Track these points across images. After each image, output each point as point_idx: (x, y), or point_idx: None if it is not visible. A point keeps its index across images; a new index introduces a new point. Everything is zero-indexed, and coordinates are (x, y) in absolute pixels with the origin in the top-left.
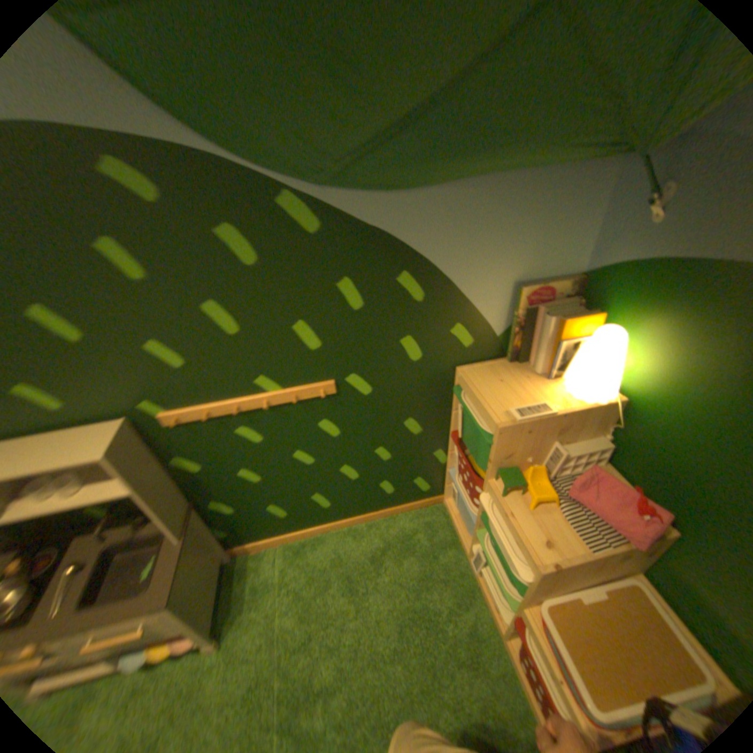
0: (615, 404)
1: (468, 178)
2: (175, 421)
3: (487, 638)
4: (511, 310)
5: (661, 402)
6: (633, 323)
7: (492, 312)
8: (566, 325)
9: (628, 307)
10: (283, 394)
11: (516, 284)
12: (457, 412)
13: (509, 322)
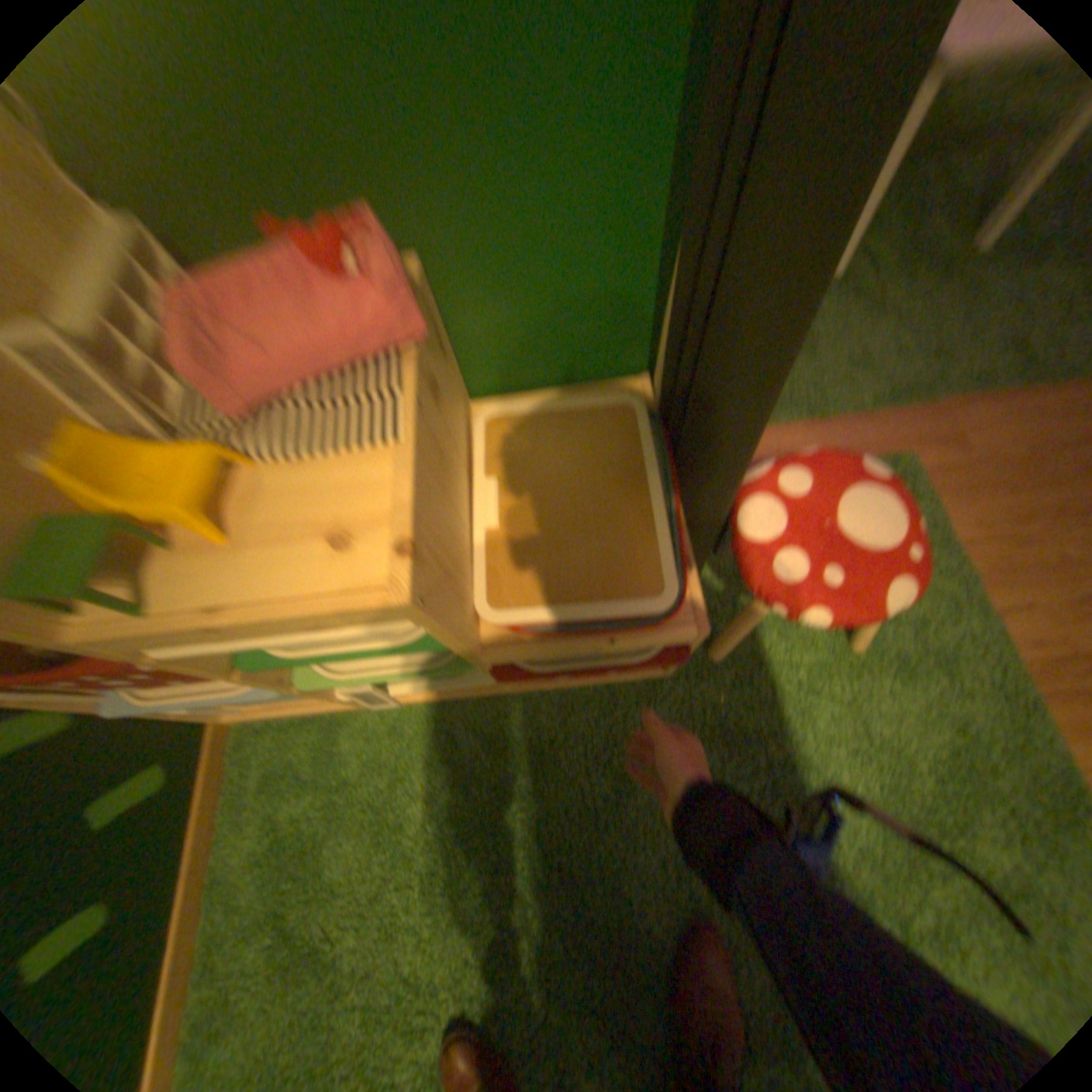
0: None
1: None
2: None
3: (502, 719)
4: None
5: None
6: None
7: None
8: None
9: None
10: None
11: None
12: None
13: None
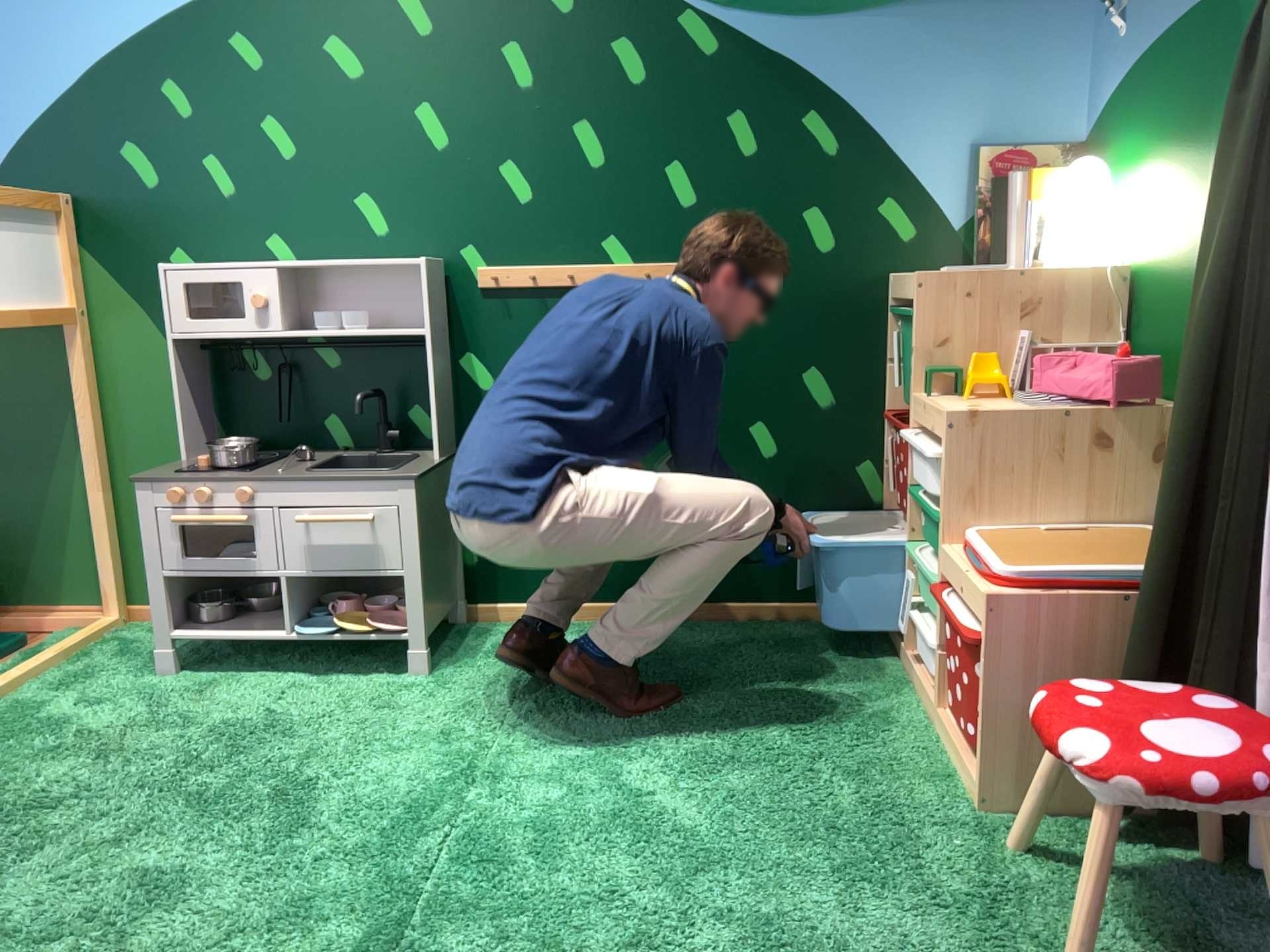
0: (1104, 268)
1: (883, 4)
2: (490, 279)
3: (907, 722)
4: (968, 187)
5: (1153, 240)
6: (1121, 166)
7: (938, 186)
8: (1032, 180)
9: (1115, 150)
10: (631, 265)
11: (970, 146)
12: (893, 361)
13: (967, 207)
